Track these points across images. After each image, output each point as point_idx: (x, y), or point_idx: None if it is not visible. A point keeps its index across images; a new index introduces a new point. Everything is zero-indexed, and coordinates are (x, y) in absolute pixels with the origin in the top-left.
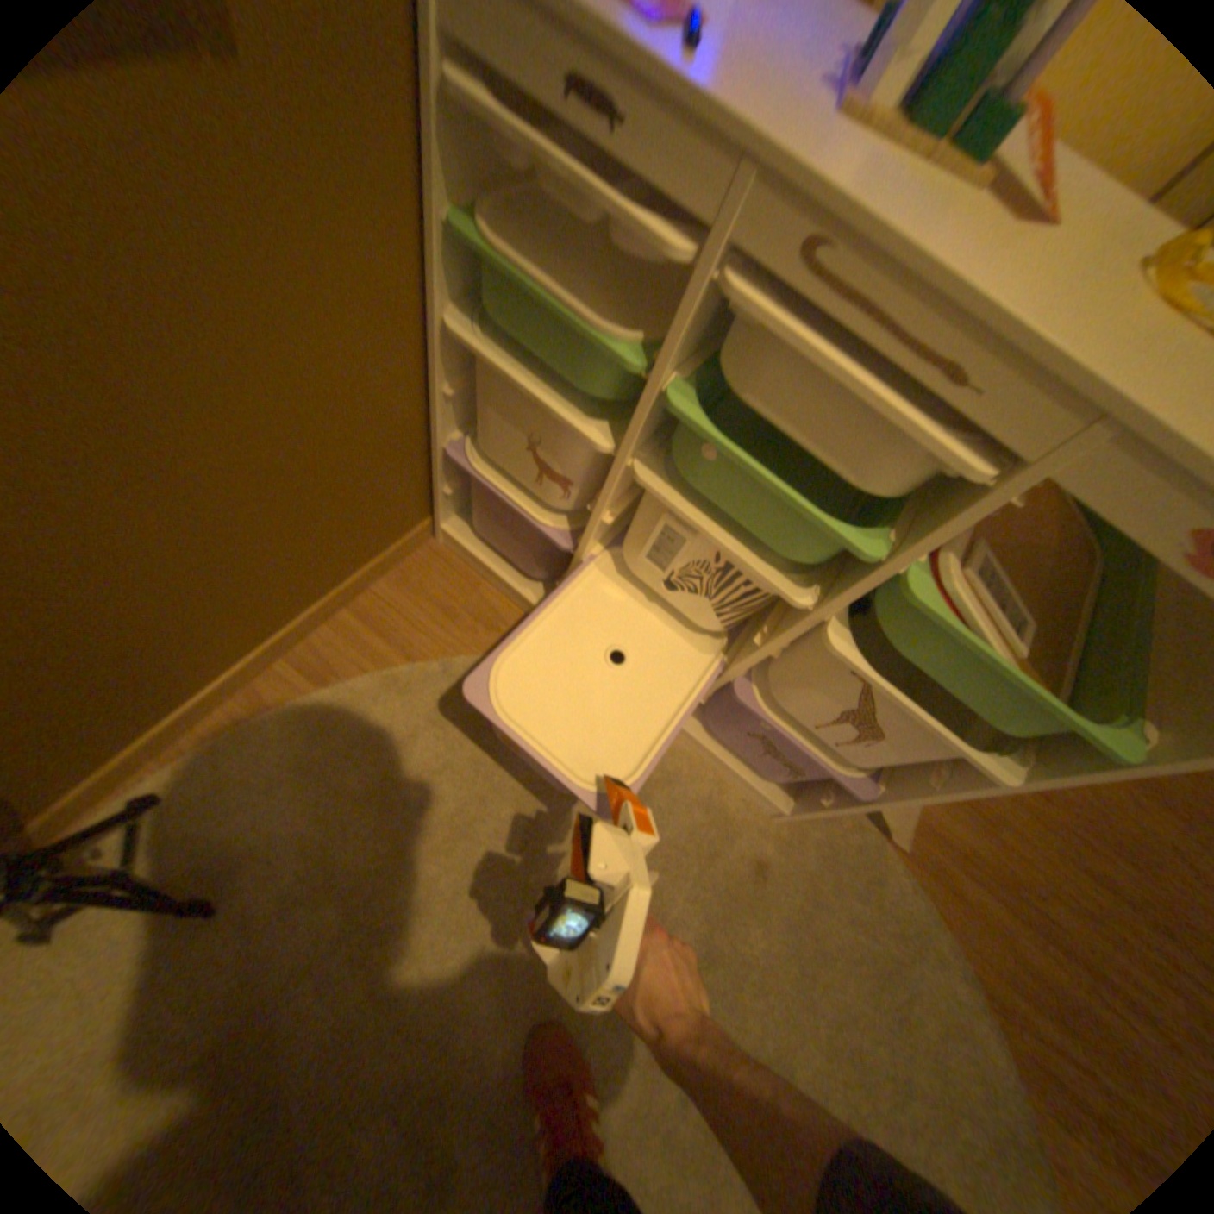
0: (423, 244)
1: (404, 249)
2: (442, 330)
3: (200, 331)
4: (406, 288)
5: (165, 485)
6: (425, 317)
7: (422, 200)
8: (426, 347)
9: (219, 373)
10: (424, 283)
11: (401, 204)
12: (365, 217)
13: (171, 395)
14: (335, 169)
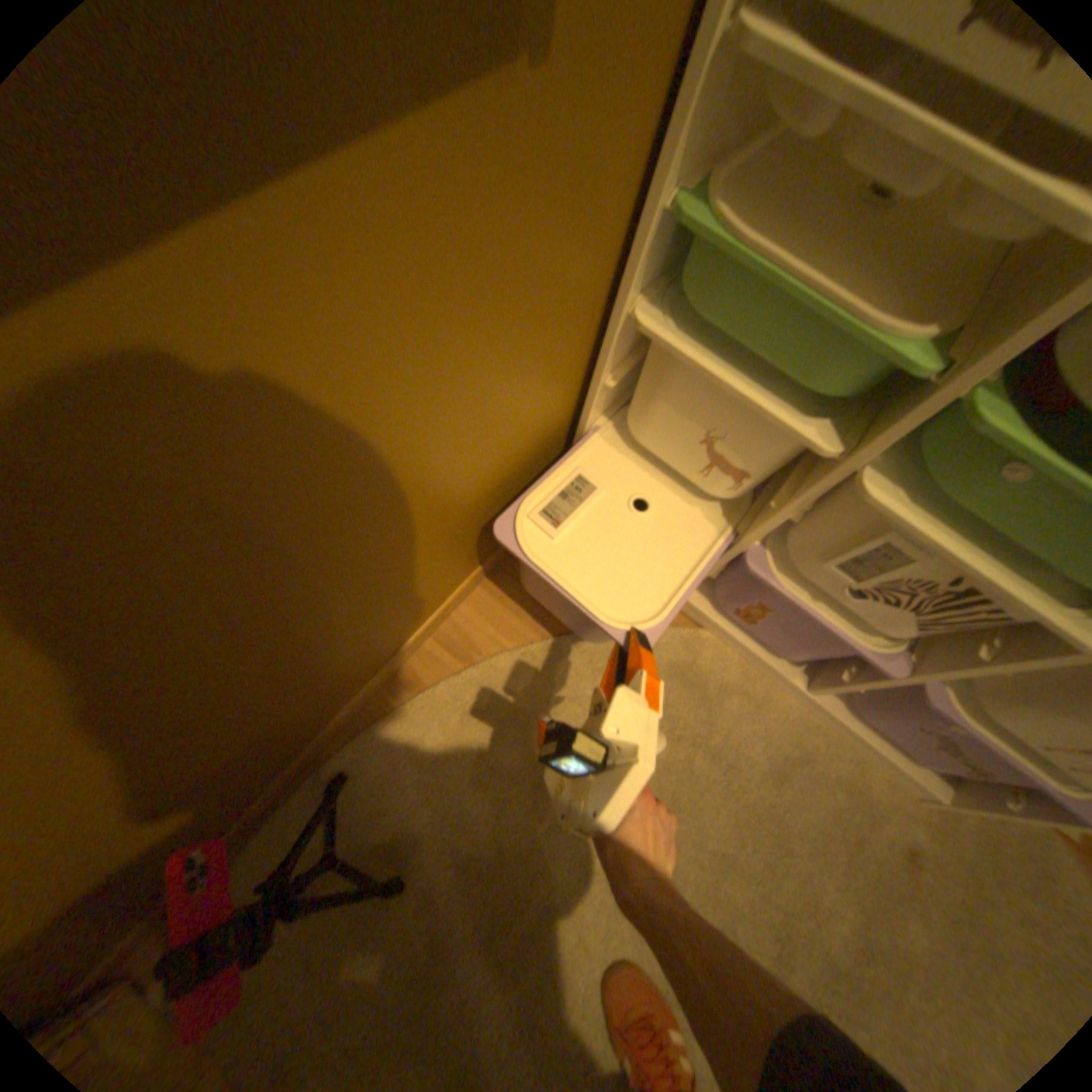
0: (630, 235)
1: (613, 245)
2: (625, 323)
3: (444, 380)
4: (601, 286)
5: (387, 529)
6: (607, 311)
7: (646, 186)
8: (598, 340)
9: (447, 416)
10: (618, 276)
11: (627, 195)
12: (596, 219)
13: (409, 448)
14: (589, 171)
